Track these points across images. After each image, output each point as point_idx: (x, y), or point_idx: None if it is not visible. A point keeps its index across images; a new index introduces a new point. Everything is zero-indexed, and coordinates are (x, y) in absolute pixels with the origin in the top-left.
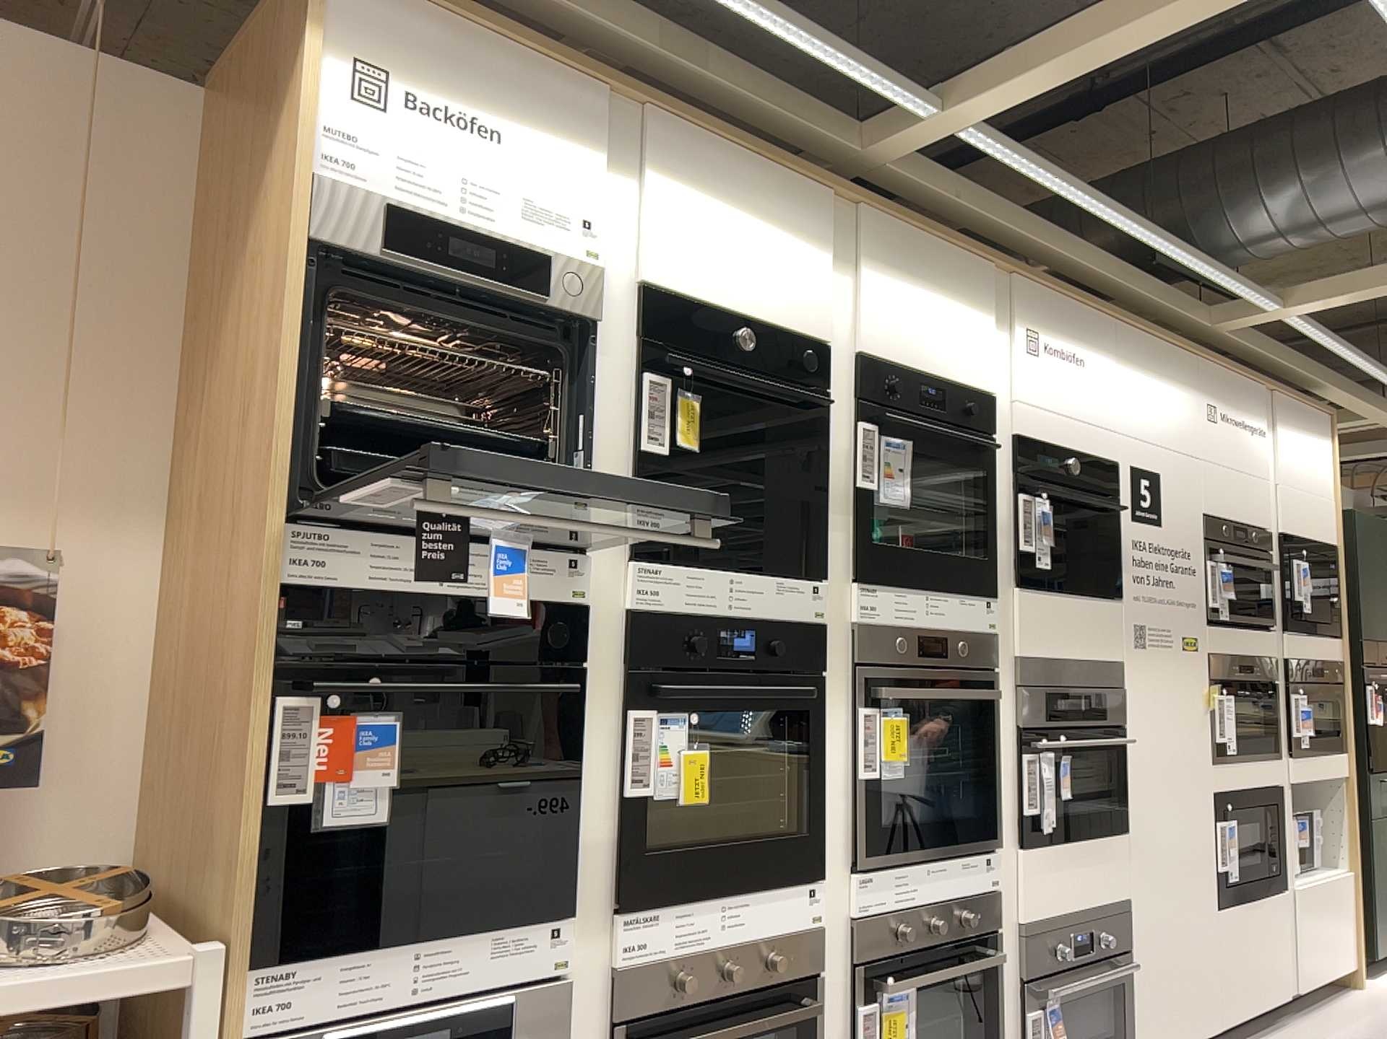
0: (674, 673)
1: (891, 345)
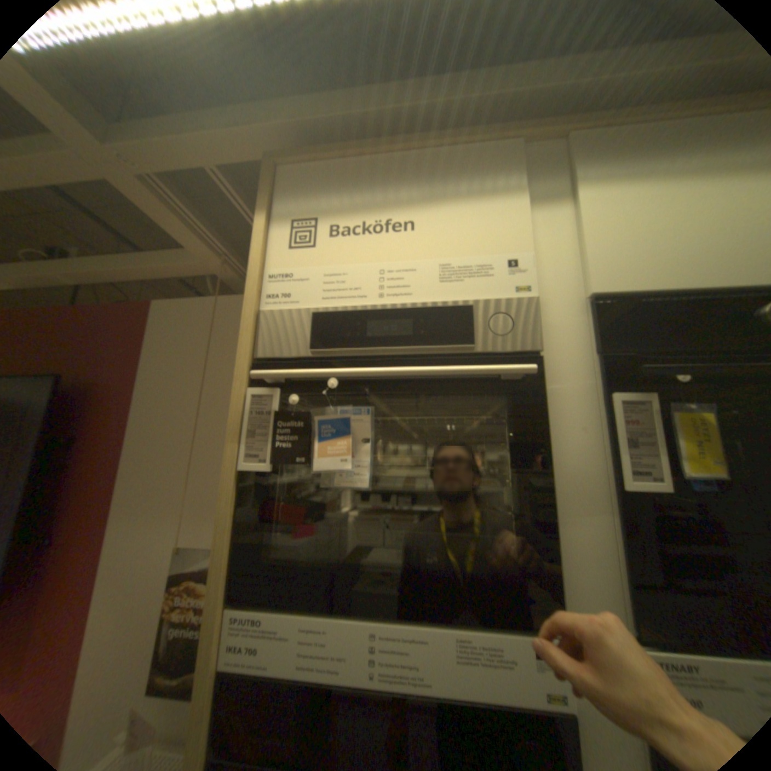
0: None
1: None
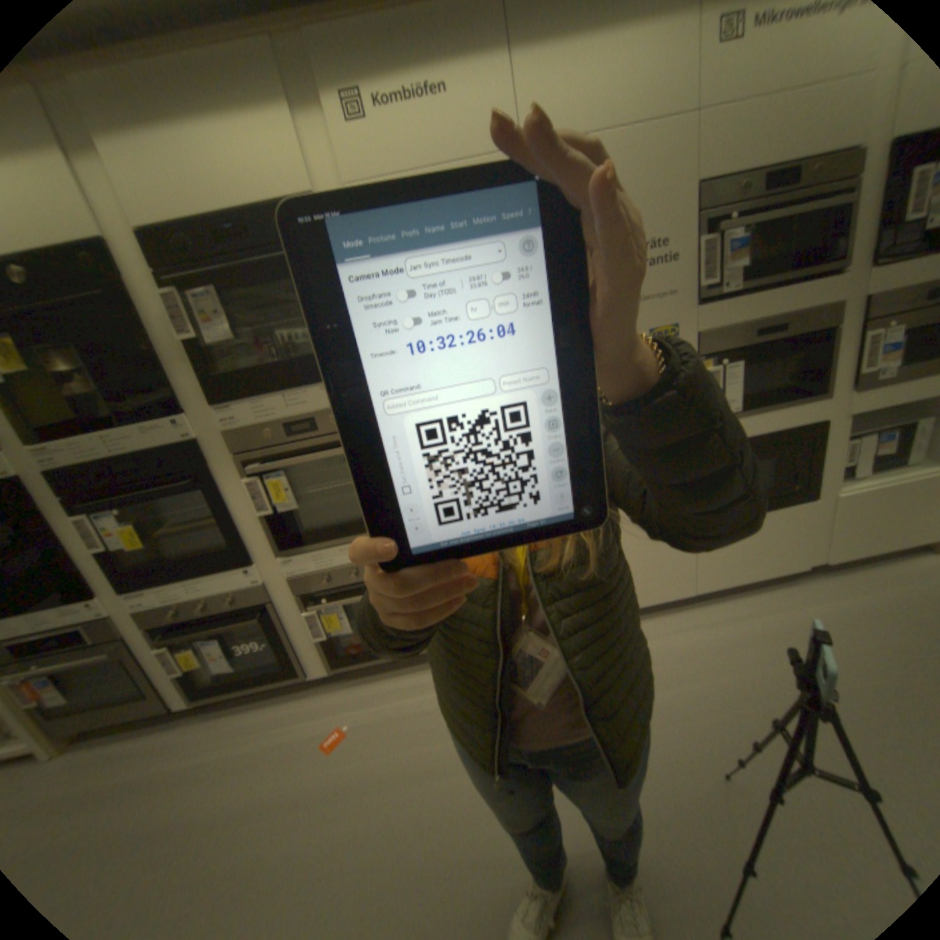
0: (88, 499)
1: (169, 200)
